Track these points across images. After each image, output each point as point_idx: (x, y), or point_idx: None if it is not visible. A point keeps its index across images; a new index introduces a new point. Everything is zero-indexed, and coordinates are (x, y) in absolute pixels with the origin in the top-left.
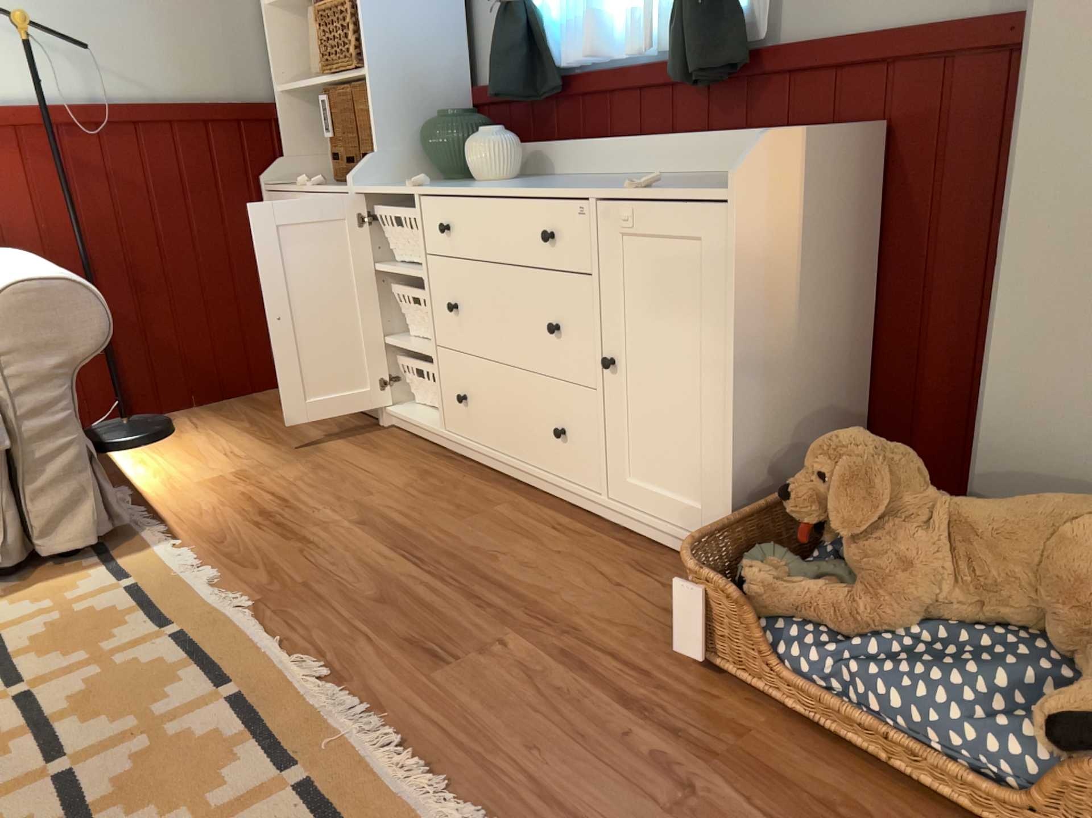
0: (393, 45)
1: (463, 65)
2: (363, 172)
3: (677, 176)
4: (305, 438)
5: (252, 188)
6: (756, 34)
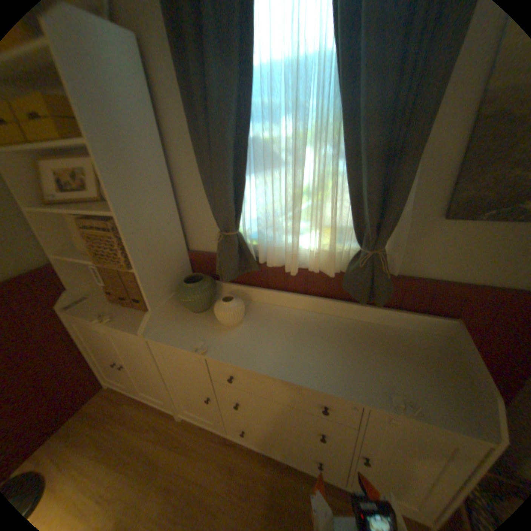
0: (148, 248)
1: (183, 240)
2: (147, 324)
3: (345, 323)
4: (140, 453)
5: (48, 312)
6: (392, 269)
